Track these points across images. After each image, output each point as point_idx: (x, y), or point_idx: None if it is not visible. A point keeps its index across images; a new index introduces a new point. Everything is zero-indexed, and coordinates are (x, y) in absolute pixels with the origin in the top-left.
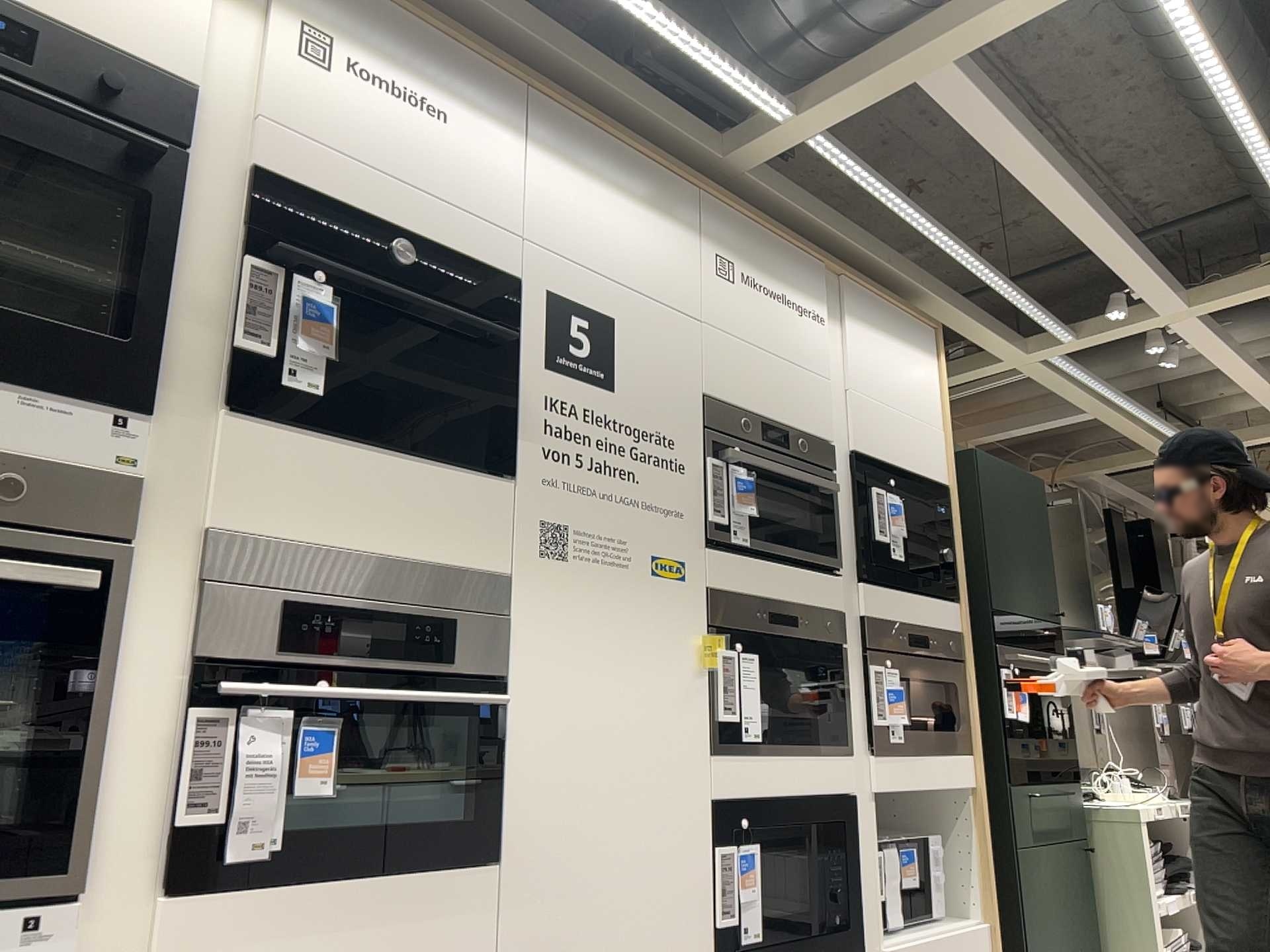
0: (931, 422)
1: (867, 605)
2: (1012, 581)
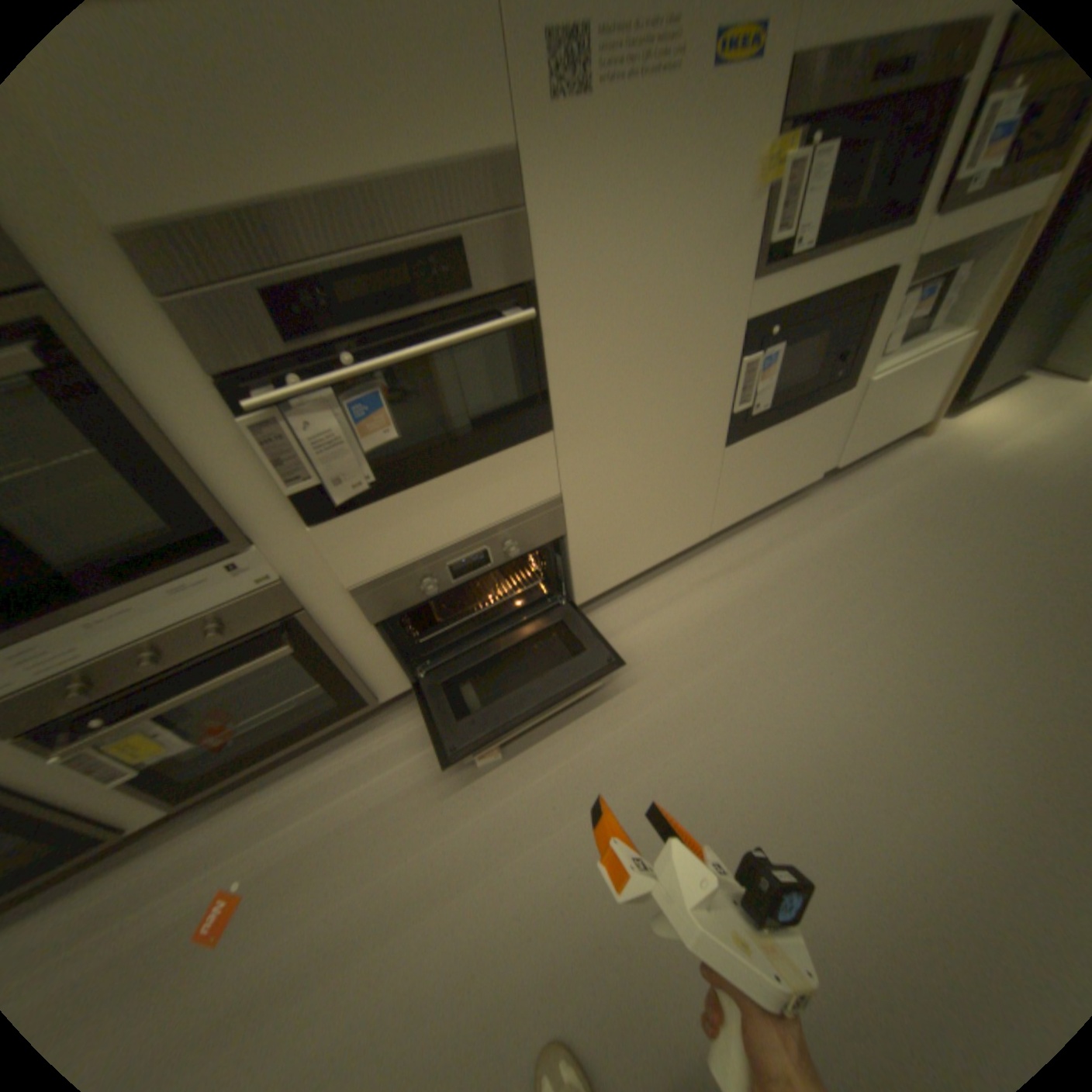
0: None
1: None
2: None
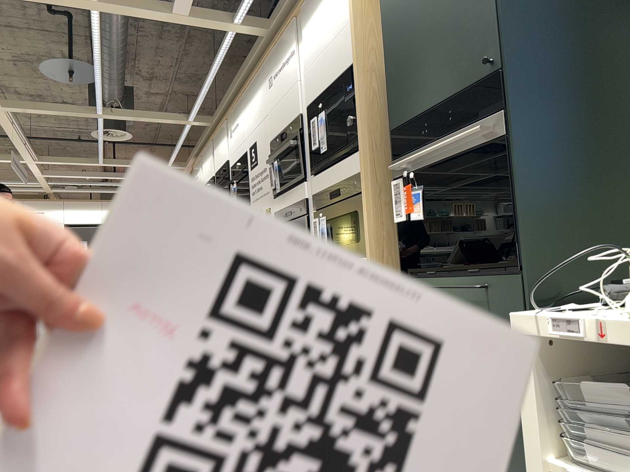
0: (345, 25)
1: (313, 189)
2: (419, 82)
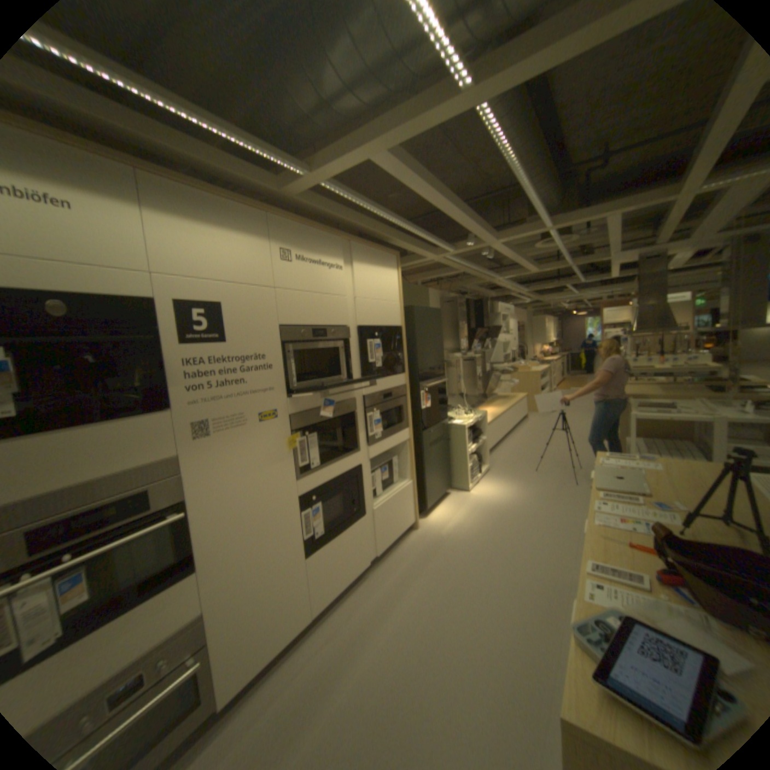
0: (394, 301)
1: (365, 391)
2: (426, 356)
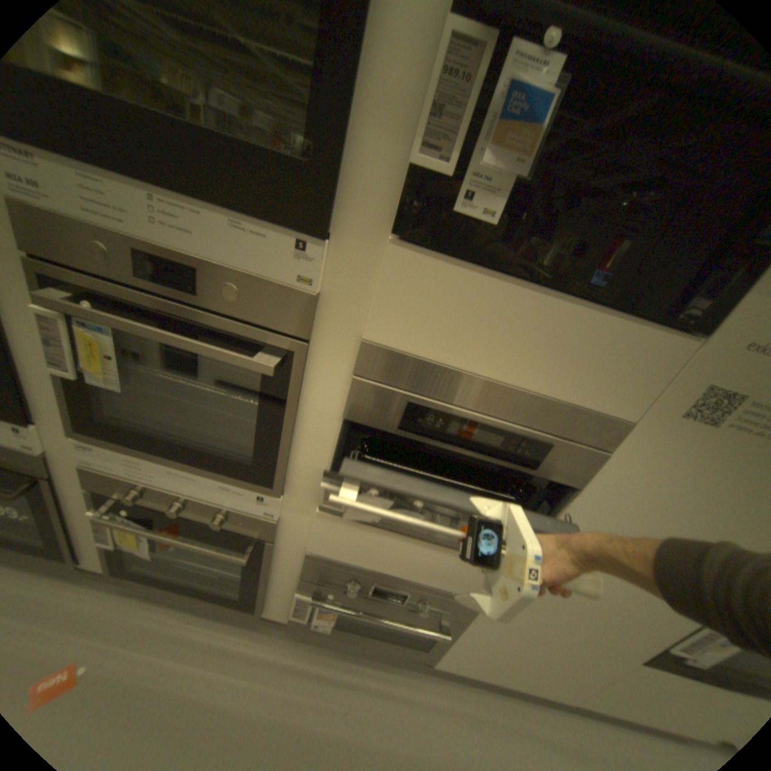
0: None
1: None
2: None
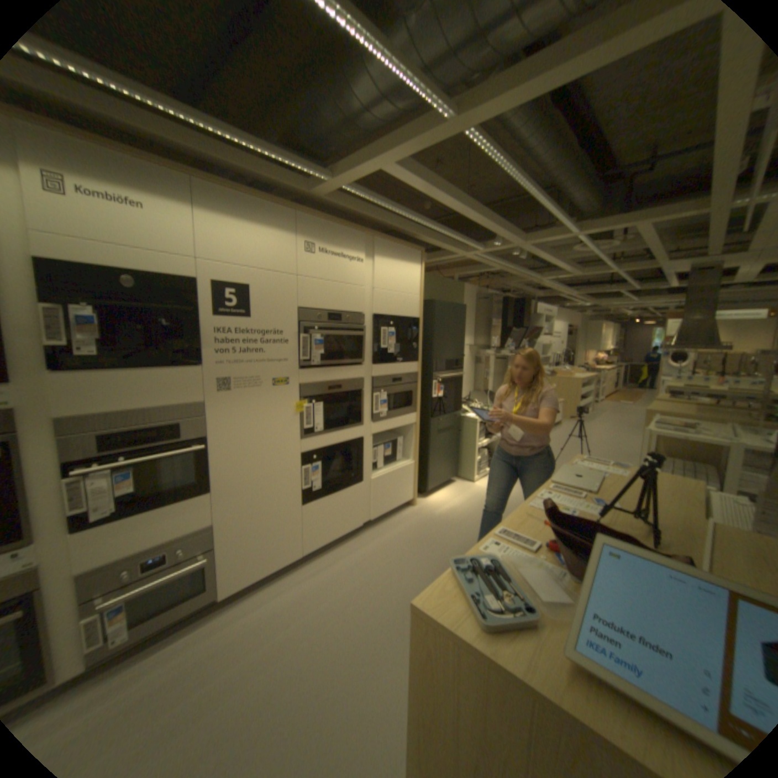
0: (413, 294)
1: (373, 374)
2: (443, 349)
